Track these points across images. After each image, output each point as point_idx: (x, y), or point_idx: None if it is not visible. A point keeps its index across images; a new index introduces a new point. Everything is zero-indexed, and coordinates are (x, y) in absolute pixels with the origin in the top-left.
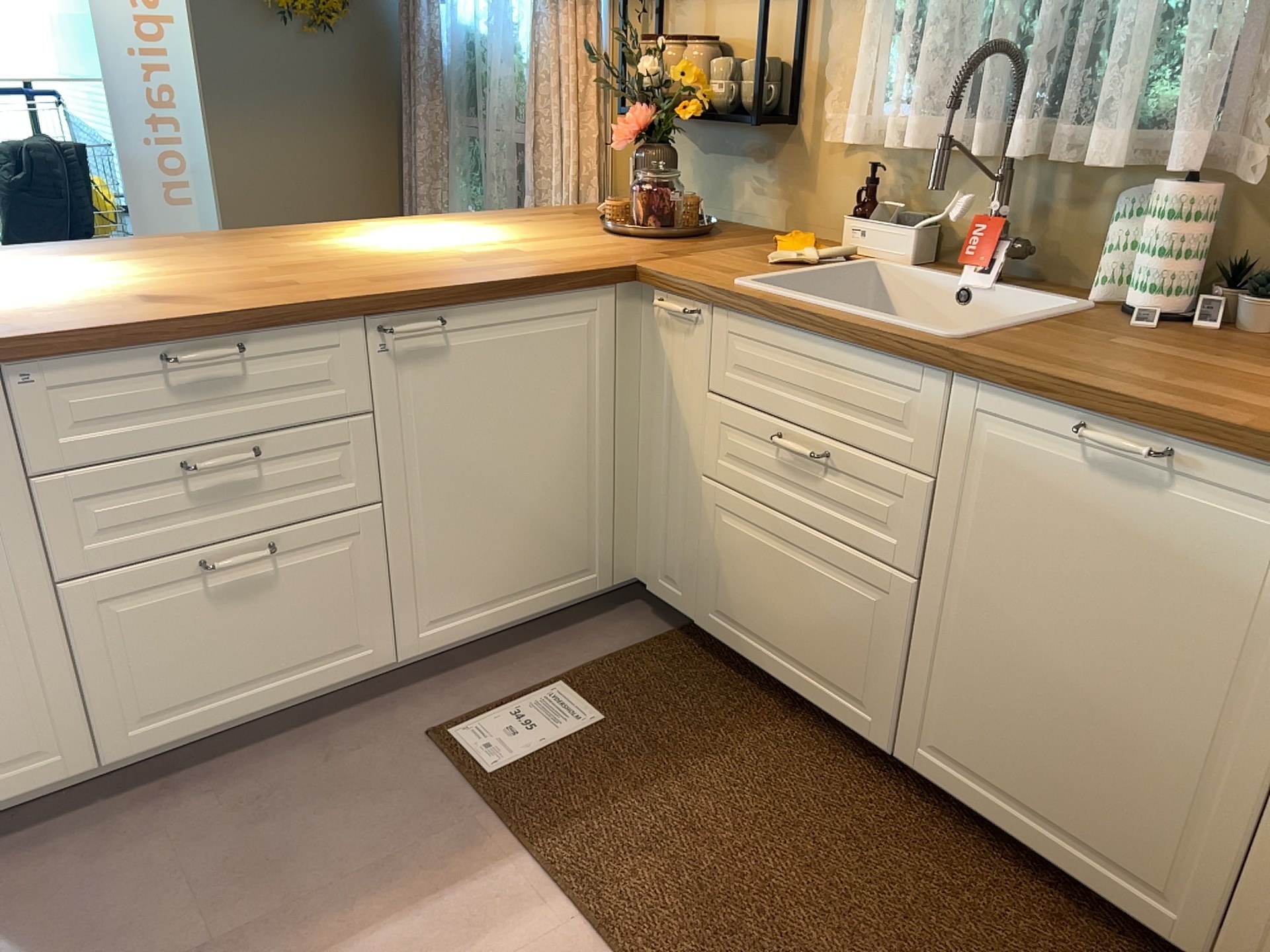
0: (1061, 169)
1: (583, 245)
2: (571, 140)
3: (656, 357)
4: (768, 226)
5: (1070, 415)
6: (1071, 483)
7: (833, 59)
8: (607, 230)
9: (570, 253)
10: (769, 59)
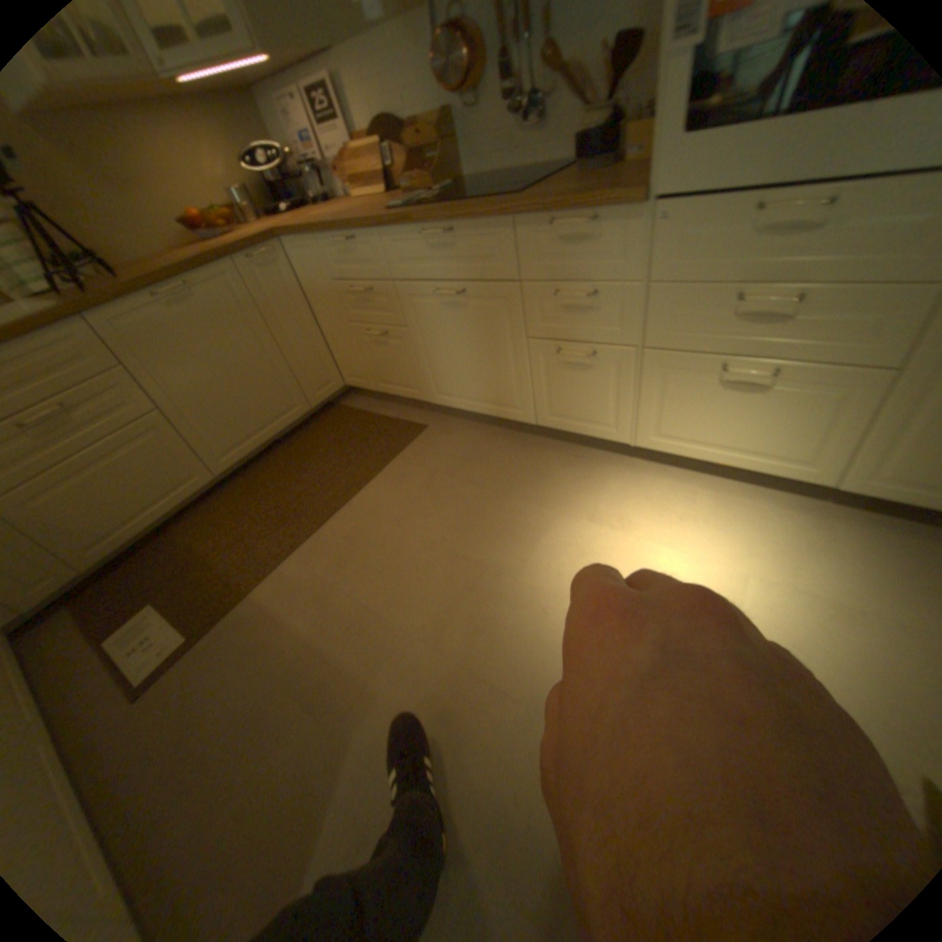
0: None
1: None
2: None
3: None
4: None
5: (141, 293)
6: (165, 317)
7: None
8: None
9: None
10: None
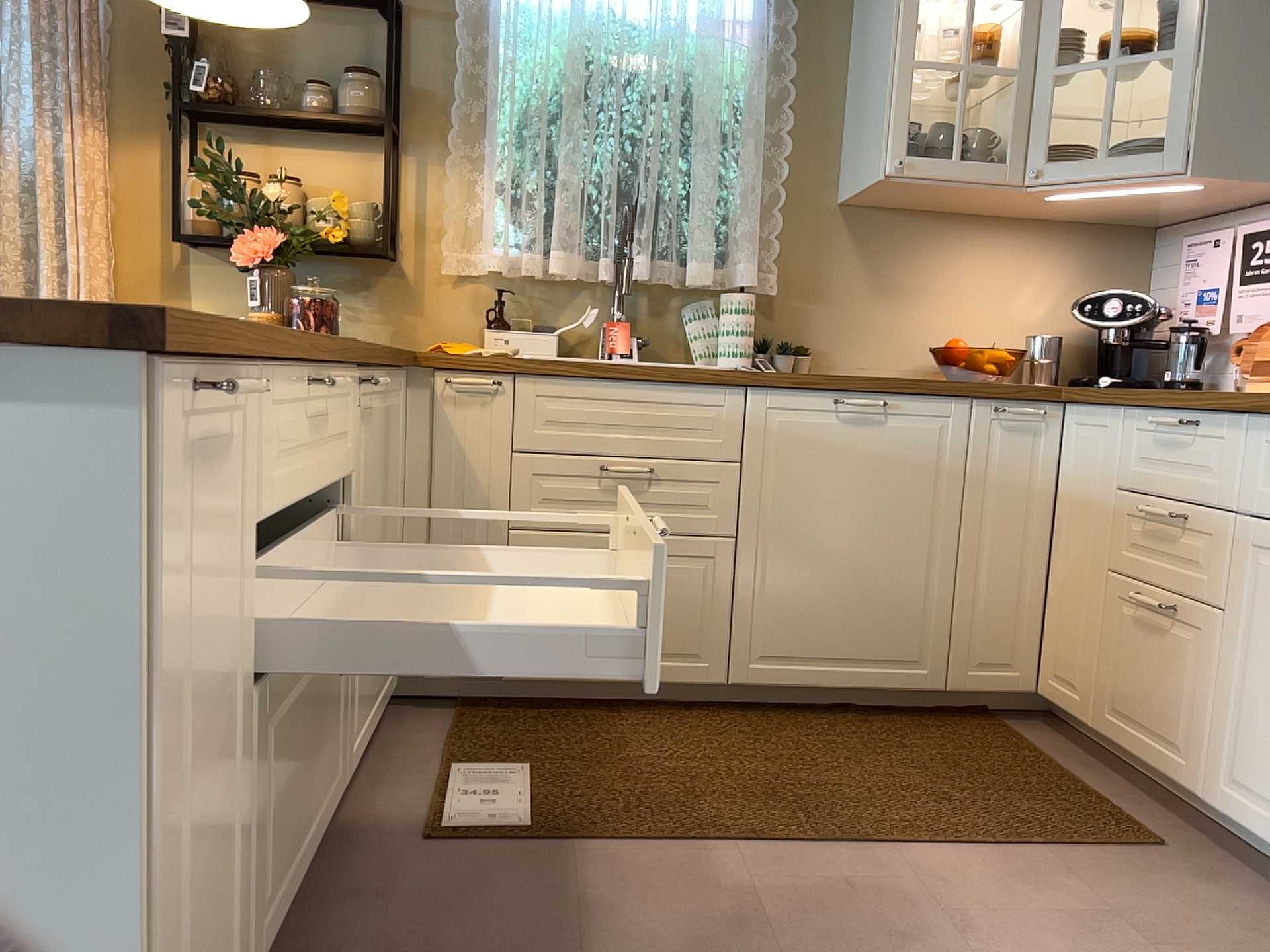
0: (644, 290)
1: None
2: (87, 266)
3: (437, 436)
4: None
5: (829, 395)
6: (835, 435)
7: (450, 206)
8: None
9: None
10: (369, 203)
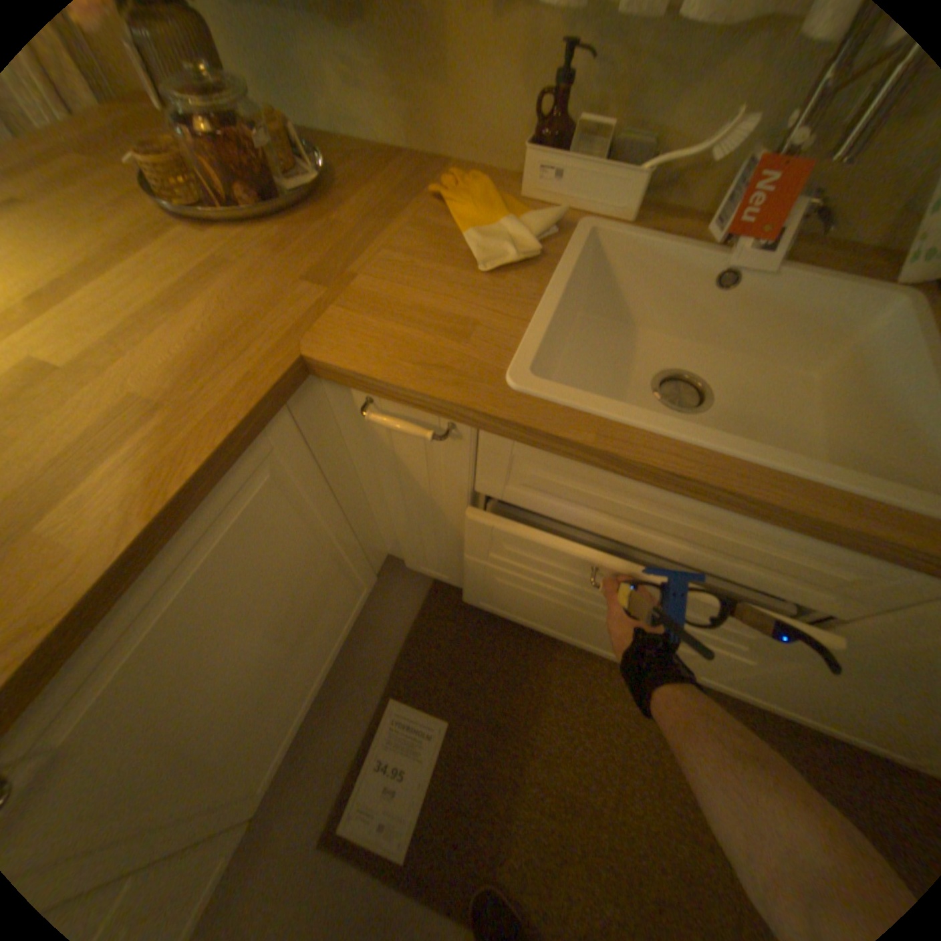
0: None
1: (160, 288)
2: None
3: (377, 449)
4: (382, 135)
5: None
6: None
7: None
8: (169, 208)
9: (156, 337)
10: None
